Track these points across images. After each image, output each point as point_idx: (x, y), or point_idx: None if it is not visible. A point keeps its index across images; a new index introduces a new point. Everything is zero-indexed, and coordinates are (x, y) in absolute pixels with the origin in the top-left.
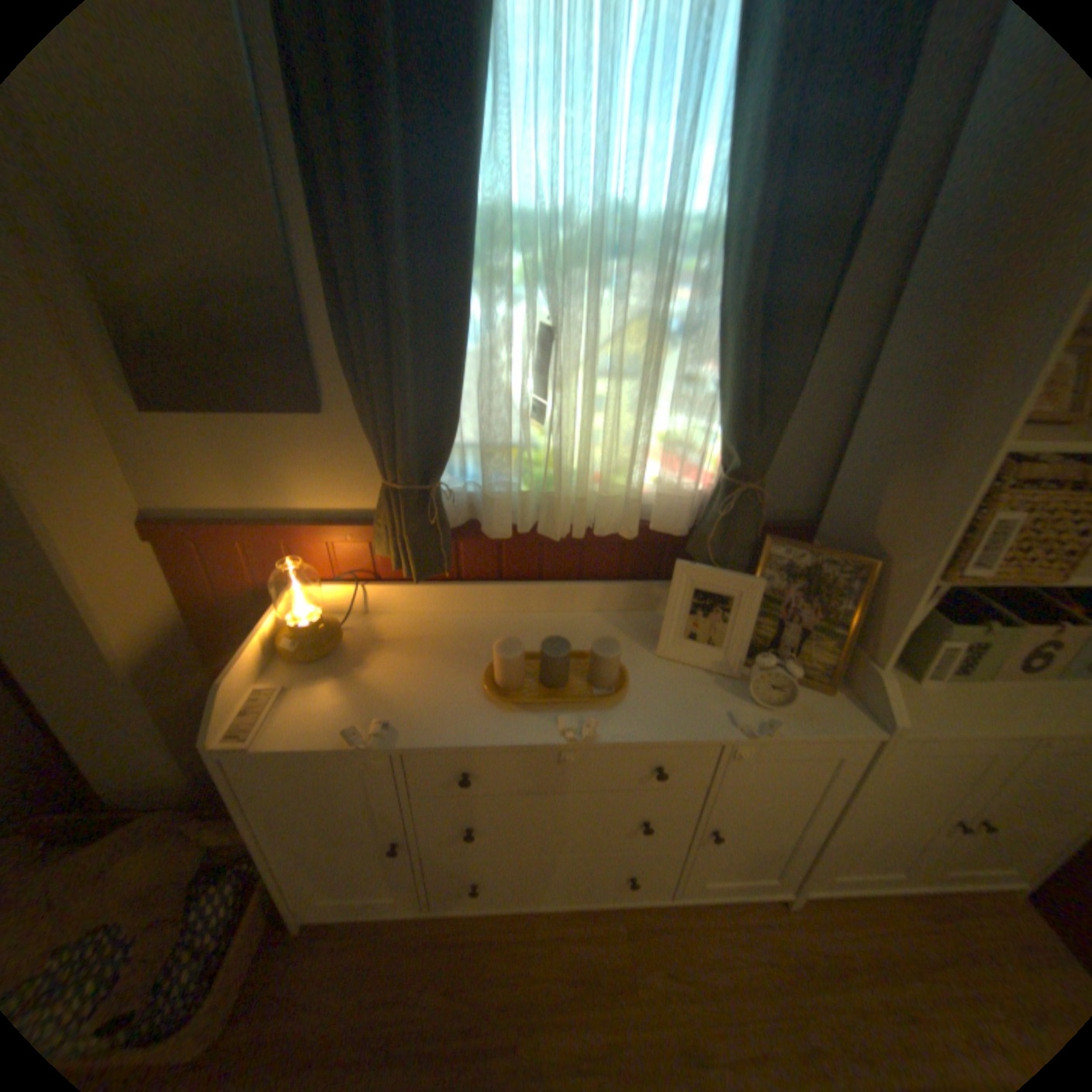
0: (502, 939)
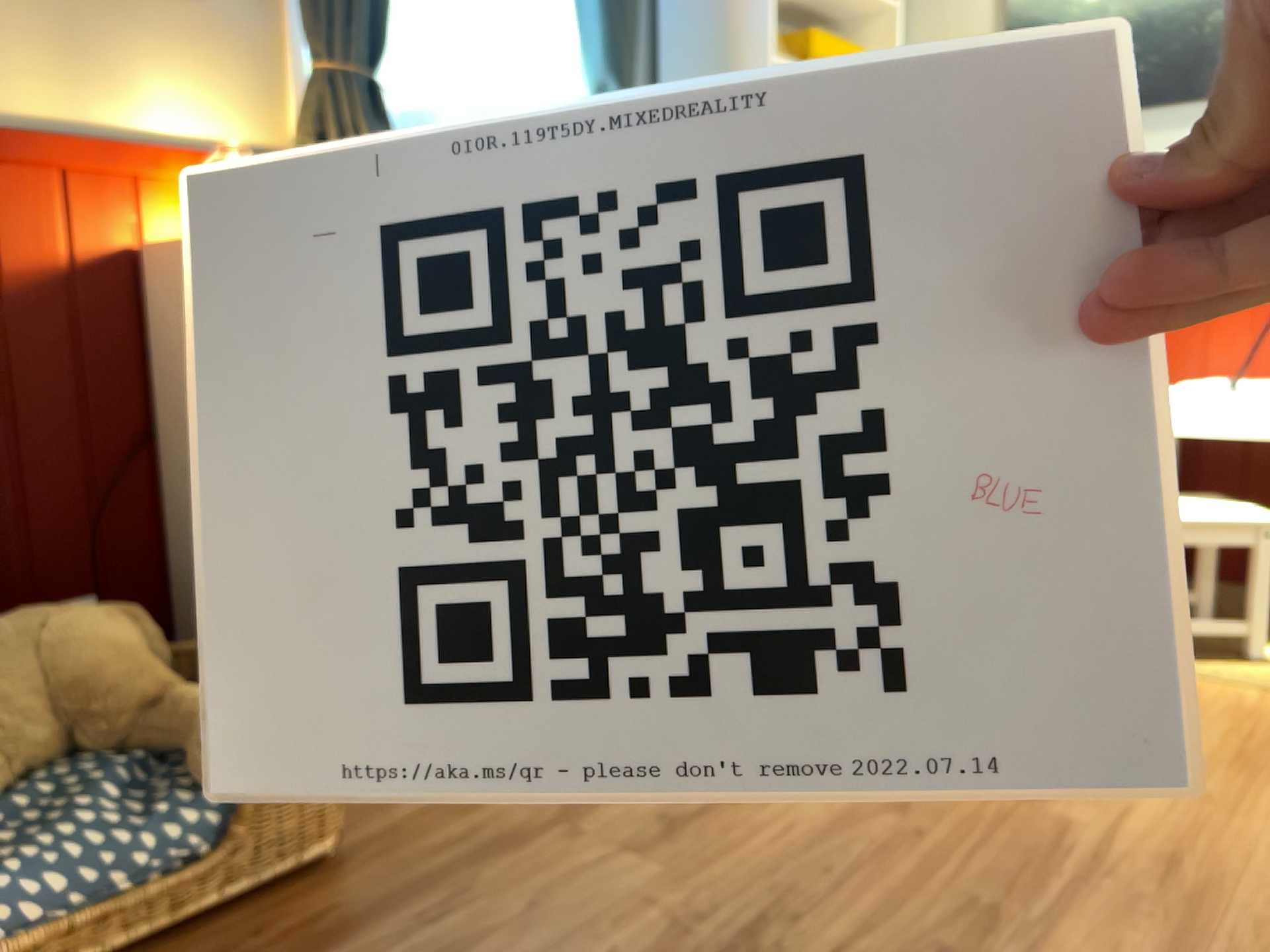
0: None
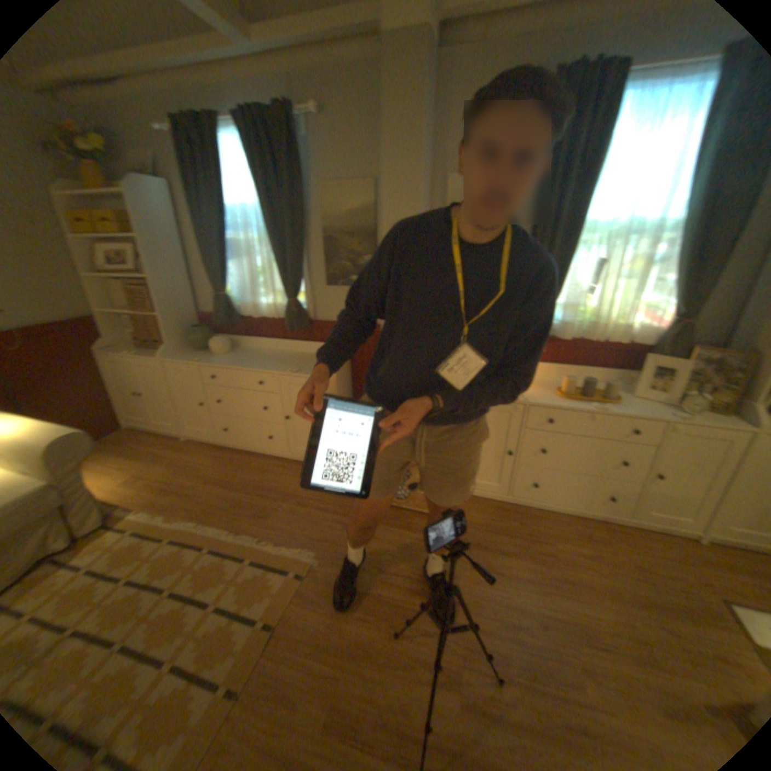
0: (541, 517)
